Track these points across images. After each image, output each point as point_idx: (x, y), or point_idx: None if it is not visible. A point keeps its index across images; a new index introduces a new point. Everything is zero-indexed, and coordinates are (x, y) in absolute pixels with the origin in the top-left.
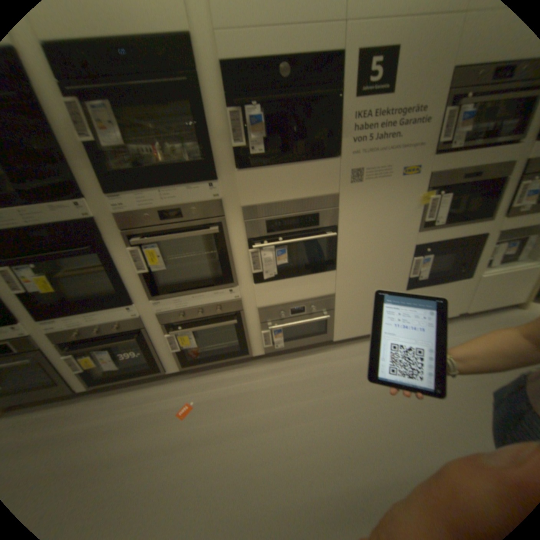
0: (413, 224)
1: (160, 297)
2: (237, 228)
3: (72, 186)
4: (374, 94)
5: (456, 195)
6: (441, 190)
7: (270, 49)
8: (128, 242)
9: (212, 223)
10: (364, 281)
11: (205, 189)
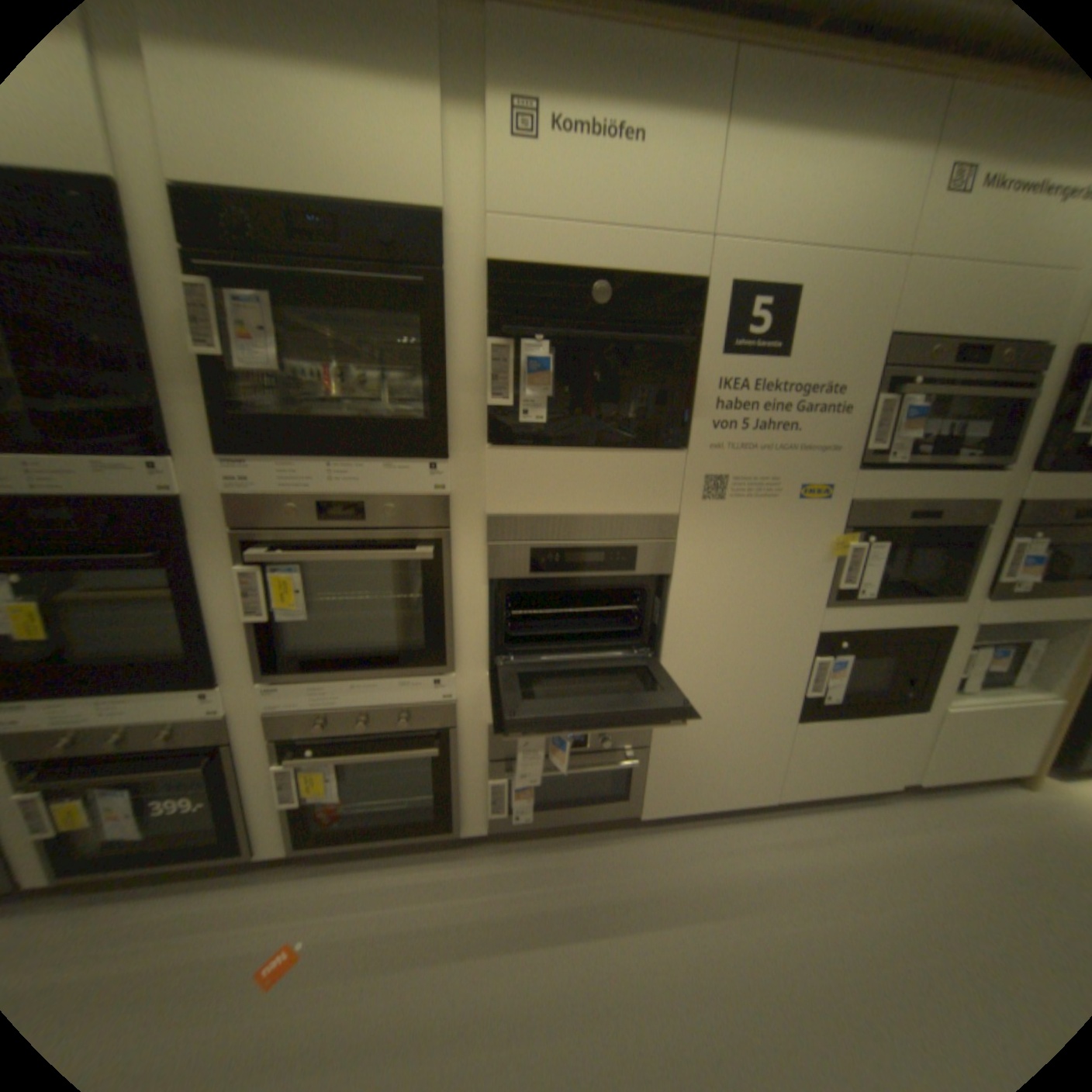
0: (817, 591)
1: (281, 681)
2: (473, 557)
3: (154, 434)
4: (756, 355)
5: (898, 549)
6: (871, 536)
7: (581, 259)
8: (242, 557)
9: (425, 541)
10: (716, 695)
11: (421, 474)
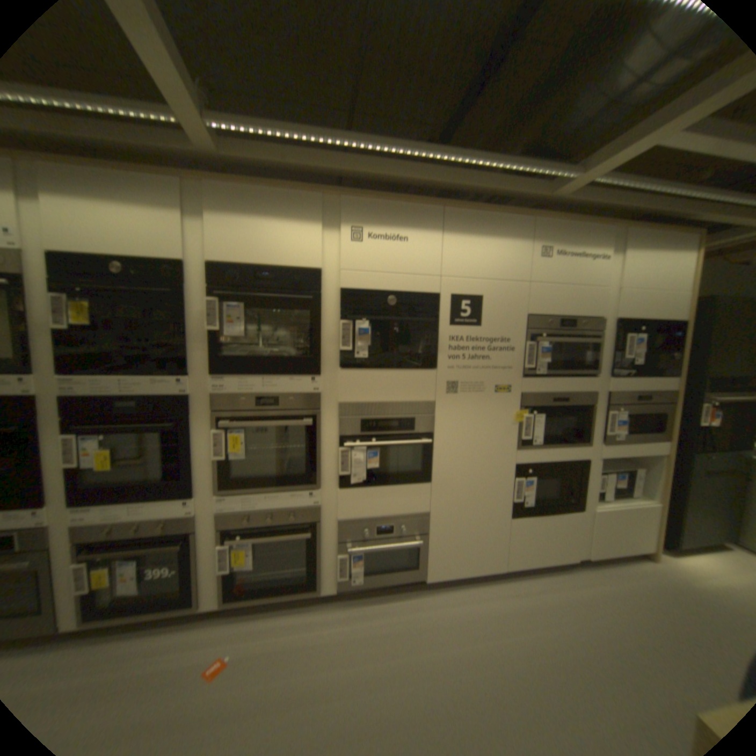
0: (510, 441)
1: (229, 493)
2: (332, 424)
3: (183, 365)
4: (465, 325)
5: (550, 418)
6: (534, 411)
7: (382, 287)
8: (219, 424)
9: (308, 416)
10: (463, 501)
11: (308, 382)
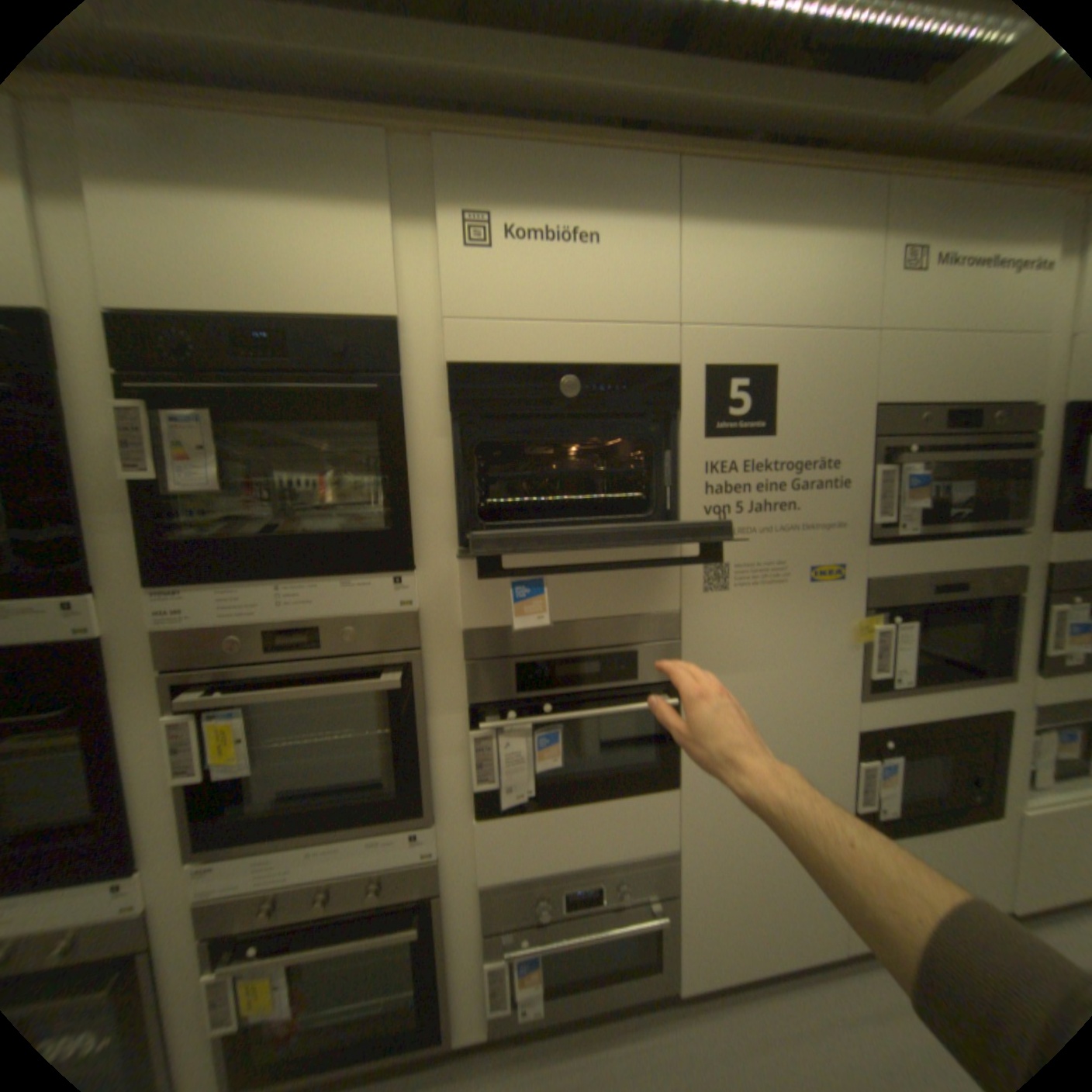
0: (847, 685)
1: (219, 856)
2: (449, 679)
3: (78, 569)
4: (740, 436)
5: (928, 628)
6: (896, 617)
7: (546, 356)
8: (172, 705)
9: (392, 666)
10: (751, 822)
11: (385, 589)
